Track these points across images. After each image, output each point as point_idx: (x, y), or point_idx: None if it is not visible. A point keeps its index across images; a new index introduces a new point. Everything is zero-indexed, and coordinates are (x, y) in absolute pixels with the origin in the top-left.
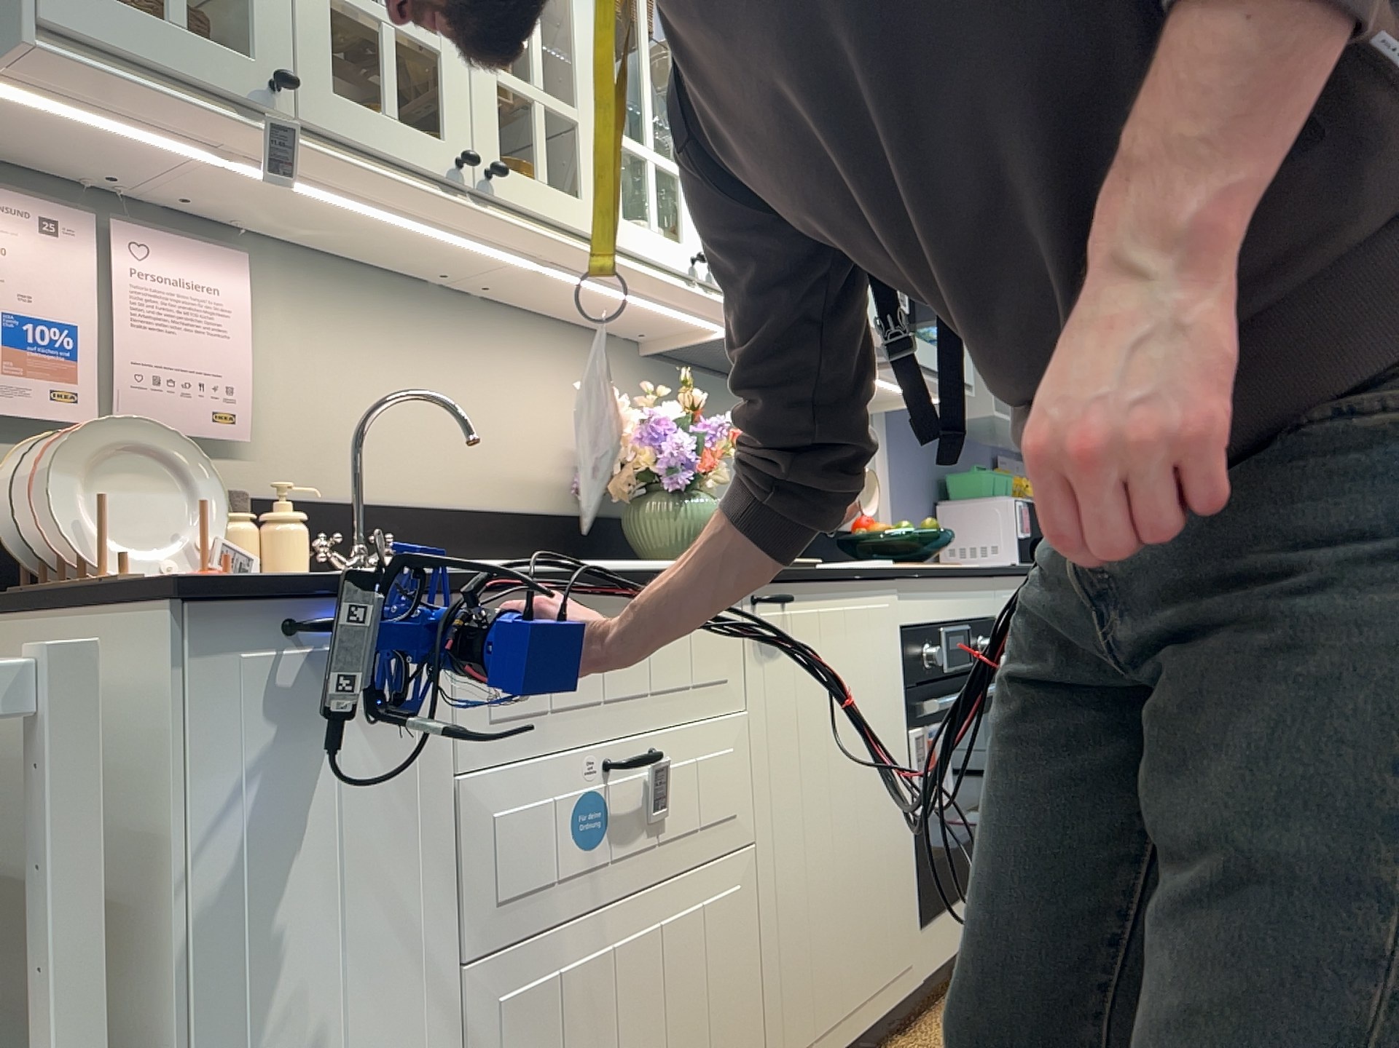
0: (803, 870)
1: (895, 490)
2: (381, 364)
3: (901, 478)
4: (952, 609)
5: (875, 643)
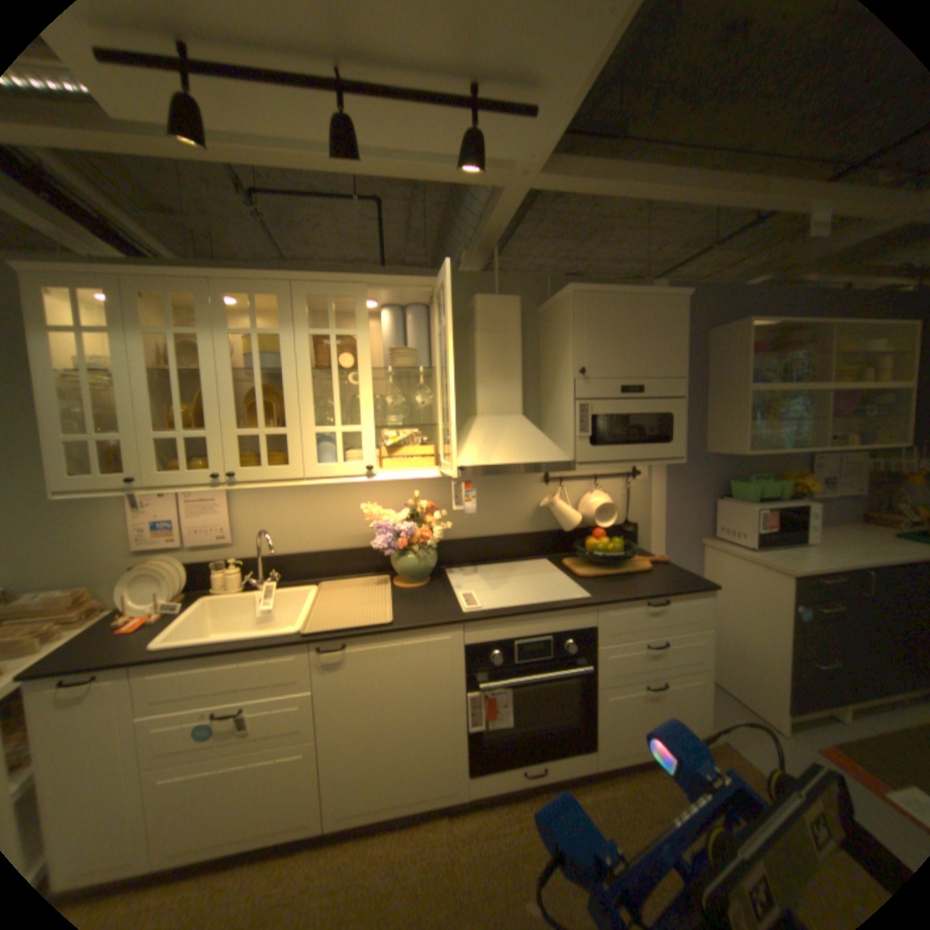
0: (354, 753)
1: (666, 497)
2: (288, 506)
3: (676, 488)
4: (529, 631)
5: (430, 658)
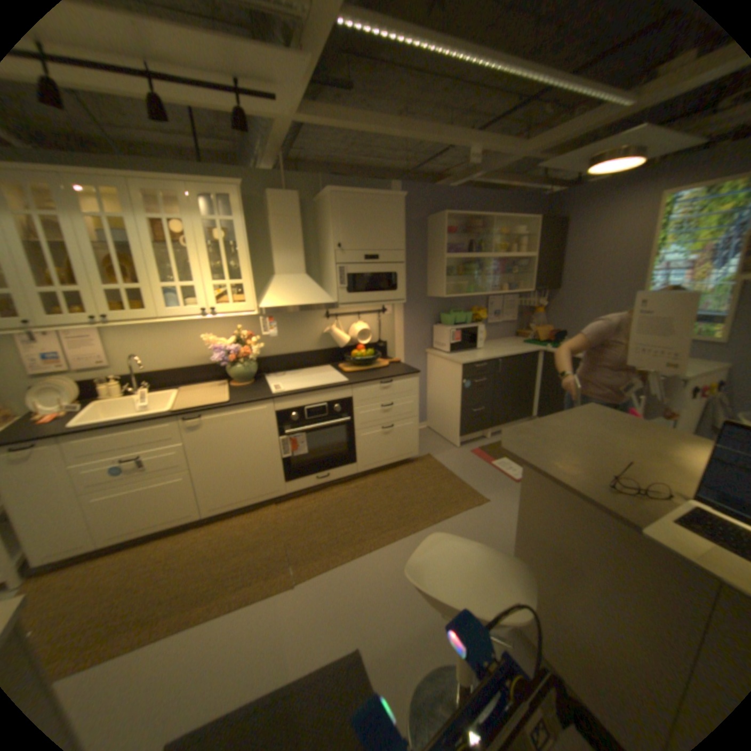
0: (213, 476)
1: (403, 325)
2: (146, 340)
3: (408, 320)
4: (312, 402)
5: (254, 420)
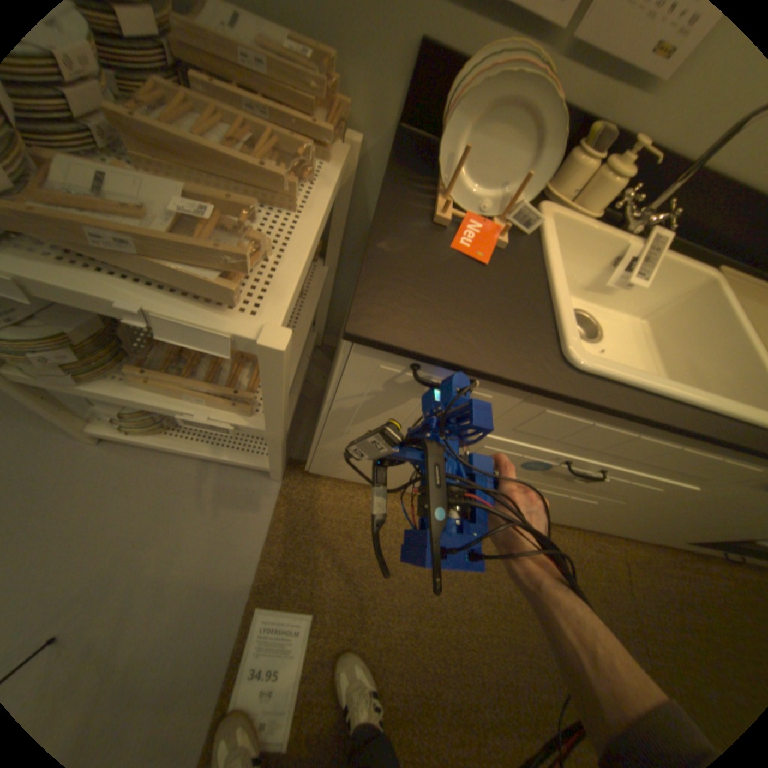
0: (647, 518)
1: None
2: None
3: None
4: None
5: None
